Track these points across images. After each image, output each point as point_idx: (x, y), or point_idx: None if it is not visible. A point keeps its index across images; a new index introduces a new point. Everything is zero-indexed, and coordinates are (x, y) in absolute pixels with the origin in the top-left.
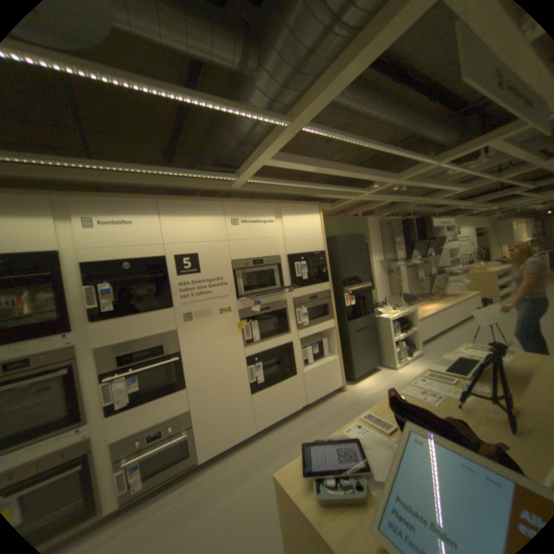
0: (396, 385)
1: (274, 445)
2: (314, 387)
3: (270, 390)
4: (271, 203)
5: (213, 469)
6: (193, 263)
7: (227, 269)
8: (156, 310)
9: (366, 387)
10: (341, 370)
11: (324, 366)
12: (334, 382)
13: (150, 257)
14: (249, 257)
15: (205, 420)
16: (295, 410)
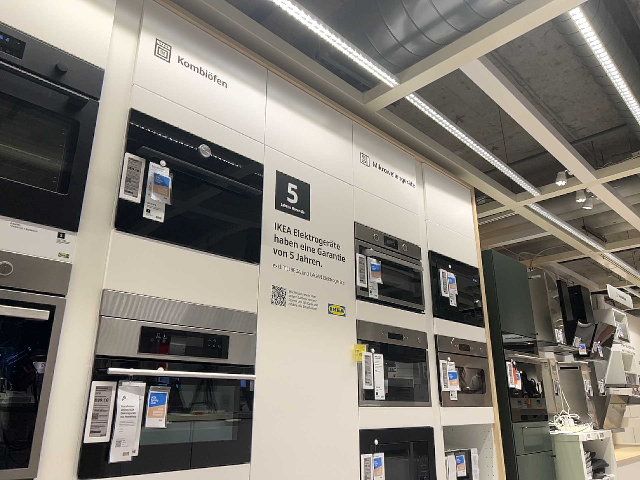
0: None
1: None
2: None
3: None
4: (408, 159)
5: None
6: (302, 199)
7: (346, 233)
8: (234, 256)
9: None
10: None
11: None
12: None
13: (244, 159)
14: (375, 227)
15: None
16: None
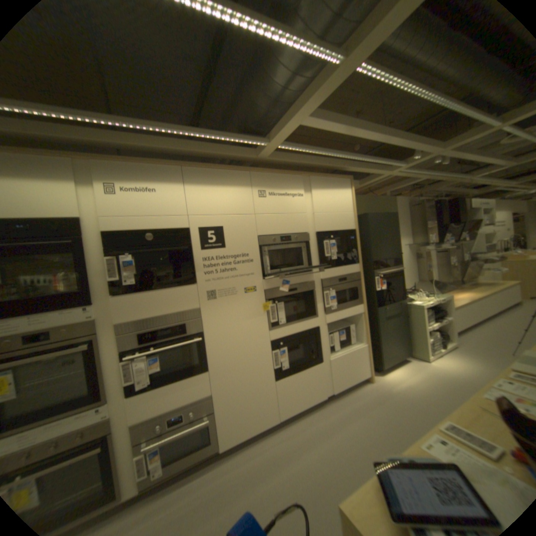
0: (431, 379)
1: (299, 436)
2: (341, 376)
3: (295, 378)
4: (300, 175)
5: (234, 458)
6: (218, 237)
7: (253, 245)
8: (178, 285)
9: (396, 379)
10: (370, 359)
11: (351, 354)
12: (361, 371)
13: (173, 229)
14: (275, 233)
15: (227, 406)
16: (321, 400)
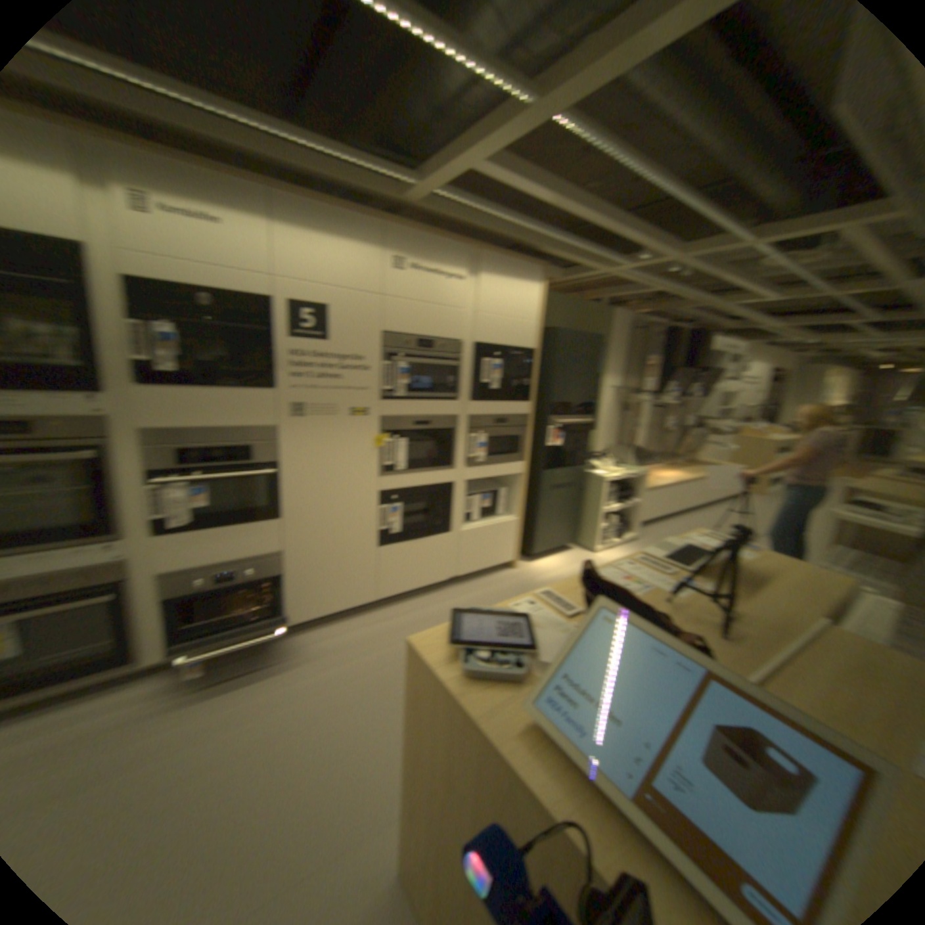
0: None
1: (396, 620)
2: (470, 555)
3: (404, 547)
4: (463, 246)
5: (302, 637)
6: (314, 321)
7: (369, 346)
8: (241, 387)
9: (543, 568)
10: (514, 538)
11: (490, 528)
12: (499, 552)
13: (240, 294)
14: (408, 333)
15: (300, 570)
16: (435, 581)
